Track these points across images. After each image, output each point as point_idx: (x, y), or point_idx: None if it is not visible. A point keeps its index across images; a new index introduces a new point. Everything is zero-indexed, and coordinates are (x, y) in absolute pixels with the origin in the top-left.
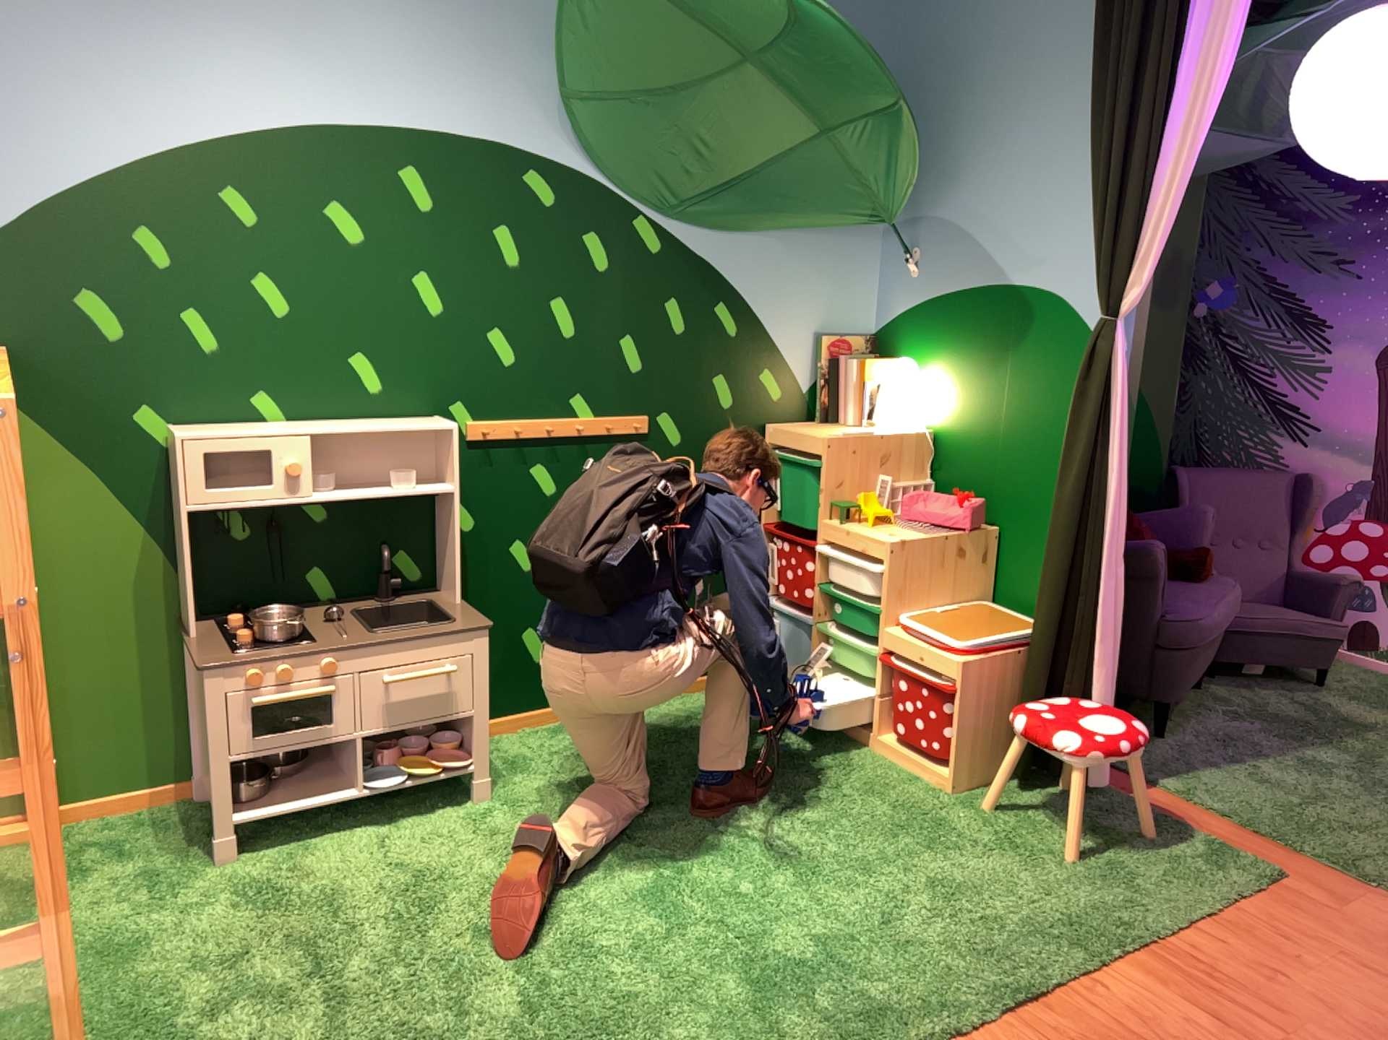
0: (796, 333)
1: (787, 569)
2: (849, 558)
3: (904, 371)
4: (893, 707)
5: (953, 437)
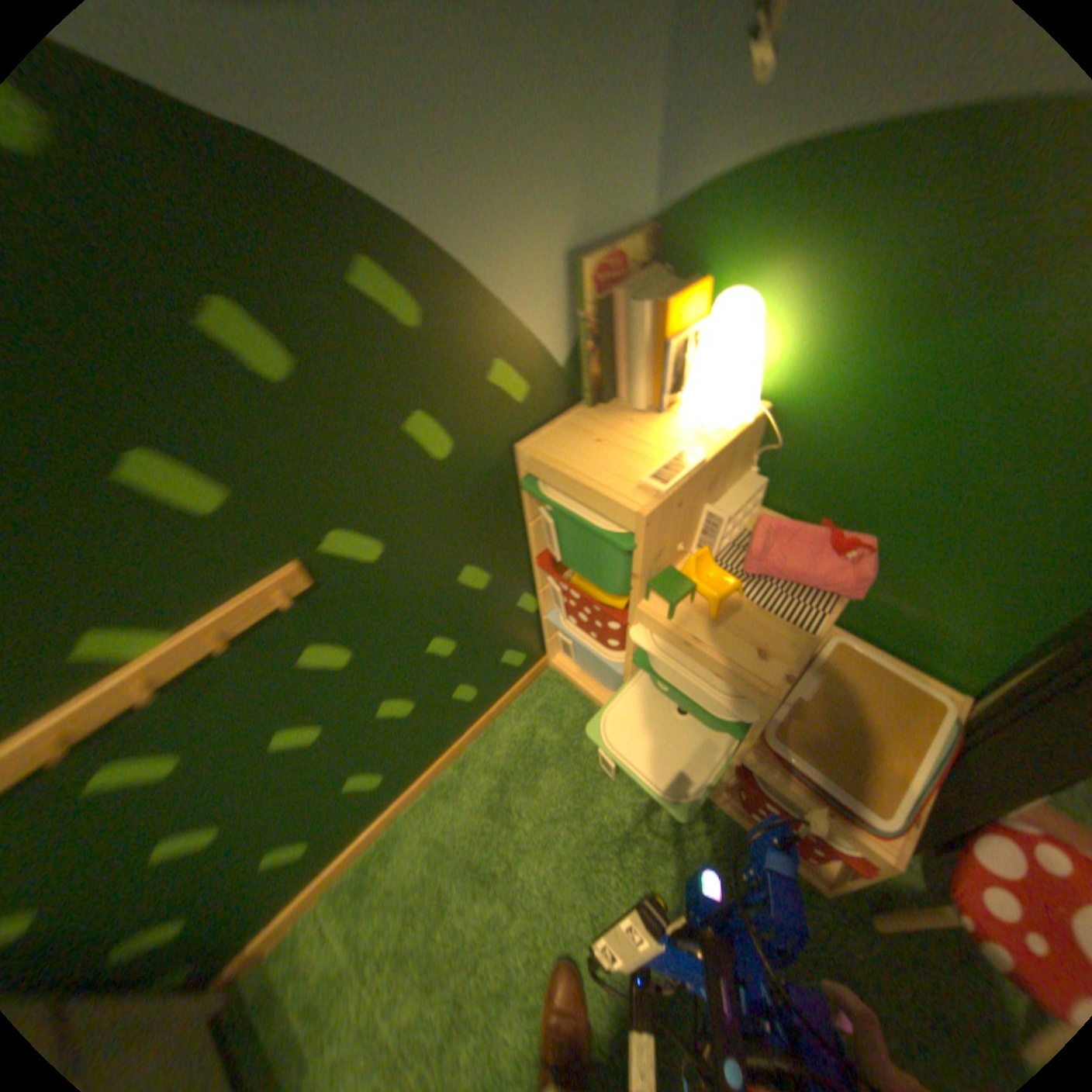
0: (545, 262)
1: (584, 618)
2: (692, 658)
3: (756, 316)
4: (754, 803)
5: (828, 419)
